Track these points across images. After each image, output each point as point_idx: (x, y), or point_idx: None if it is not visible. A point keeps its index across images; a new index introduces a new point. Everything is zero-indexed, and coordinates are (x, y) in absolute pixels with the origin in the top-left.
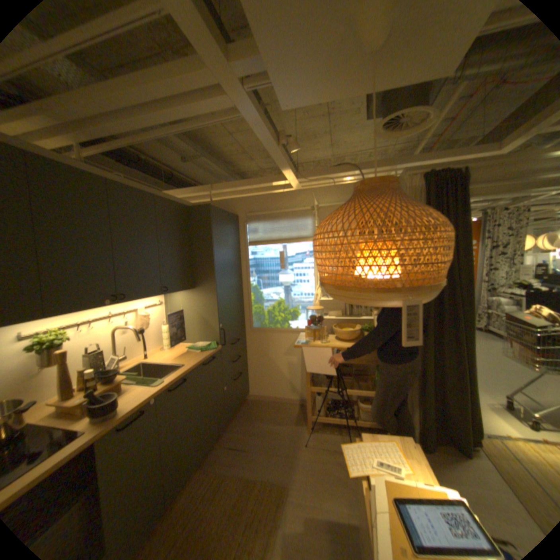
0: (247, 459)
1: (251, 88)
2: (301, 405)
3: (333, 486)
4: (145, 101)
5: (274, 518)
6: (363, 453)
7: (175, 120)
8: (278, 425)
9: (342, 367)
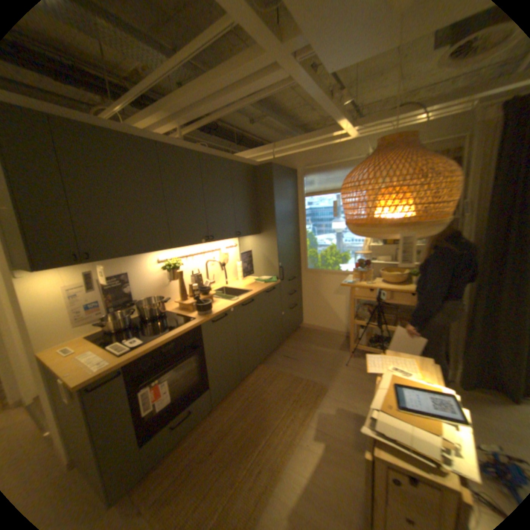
0: (298, 365)
1: (302, 57)
2: (347, 337)
3: (366, 395)
4: (222, 87)
5: (314, 402)
6: (383, 361)
7: (243, 96)
8: (325, 348)
9: (388, 308)
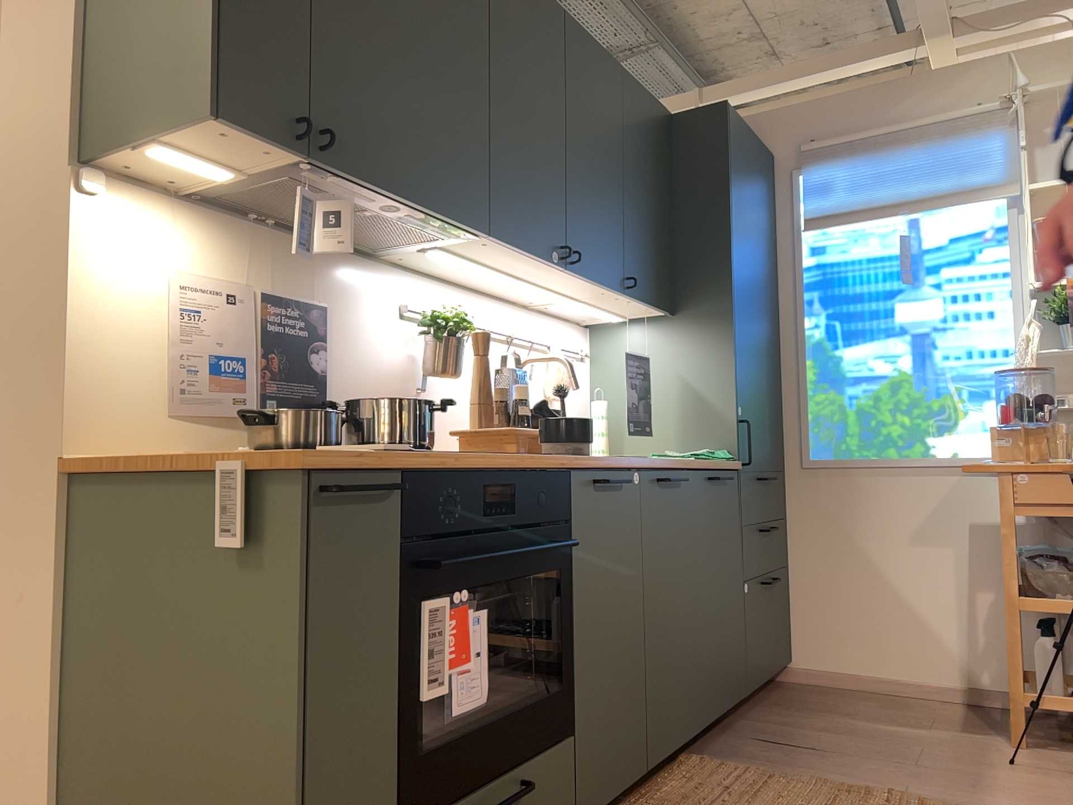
0: (831, 759)
1: None
2: (973, 703)
3: None
4: None
5: None
6: None
7: None
8: (906, 725)
9: None
